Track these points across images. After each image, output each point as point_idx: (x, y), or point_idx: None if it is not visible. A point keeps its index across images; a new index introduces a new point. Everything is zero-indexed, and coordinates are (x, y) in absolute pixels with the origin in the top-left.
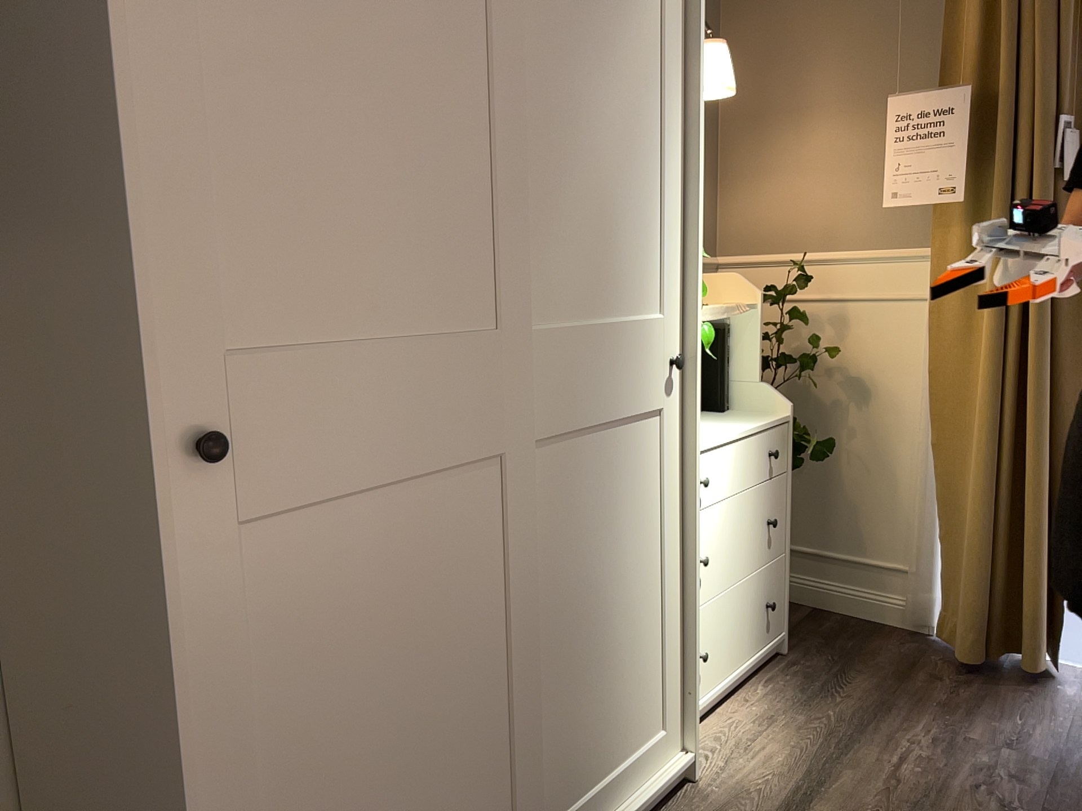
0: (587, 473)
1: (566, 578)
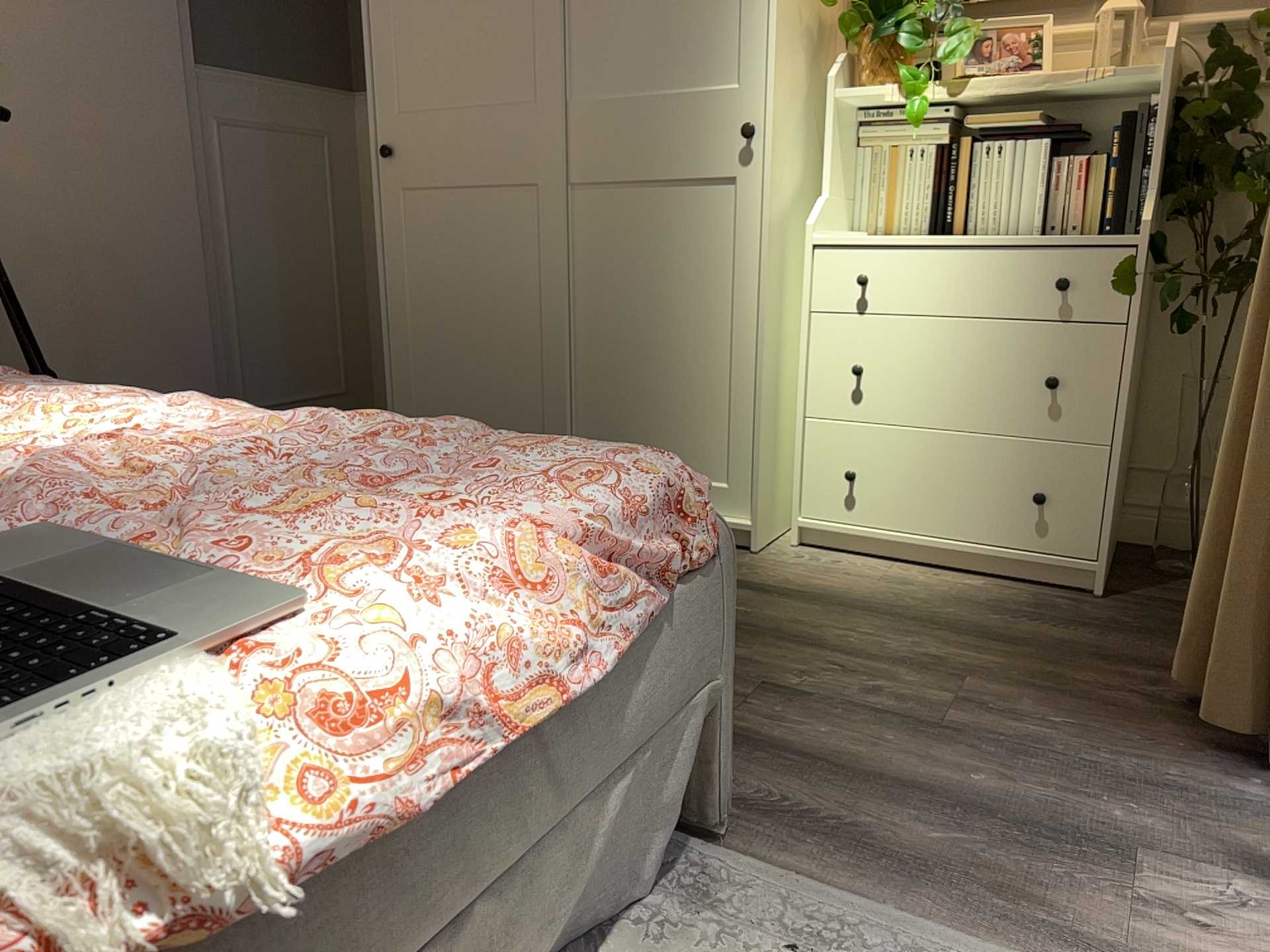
0: (633, 223)
1: (608, 305)
